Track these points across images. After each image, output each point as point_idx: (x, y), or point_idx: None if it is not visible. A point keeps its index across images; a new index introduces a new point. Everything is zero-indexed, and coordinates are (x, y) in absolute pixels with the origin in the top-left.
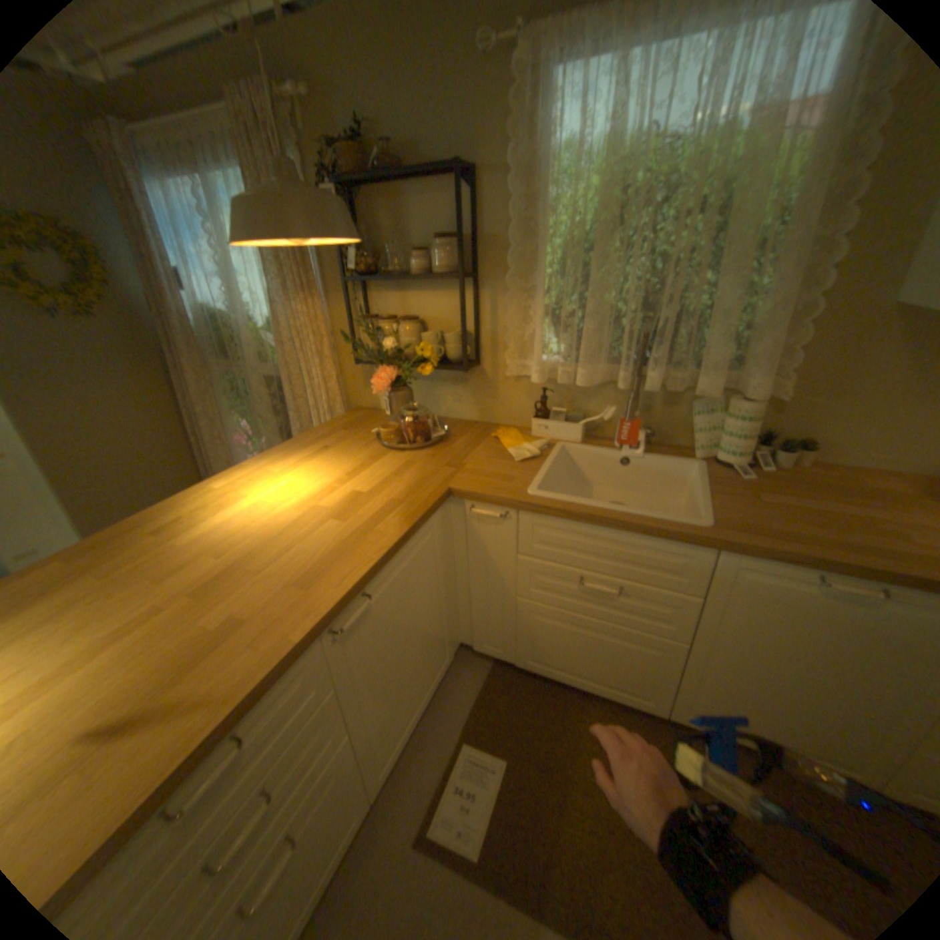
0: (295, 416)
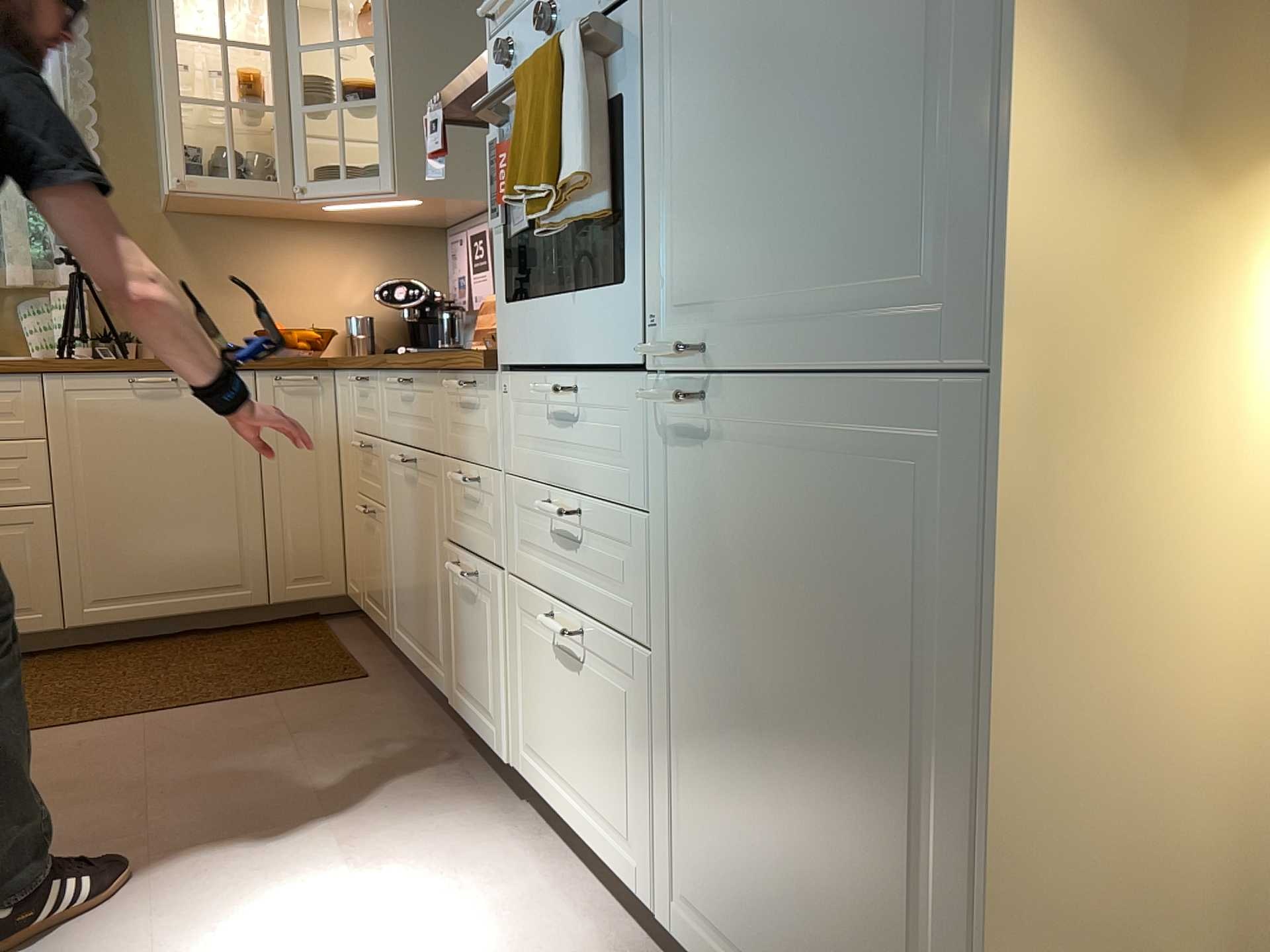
0: None
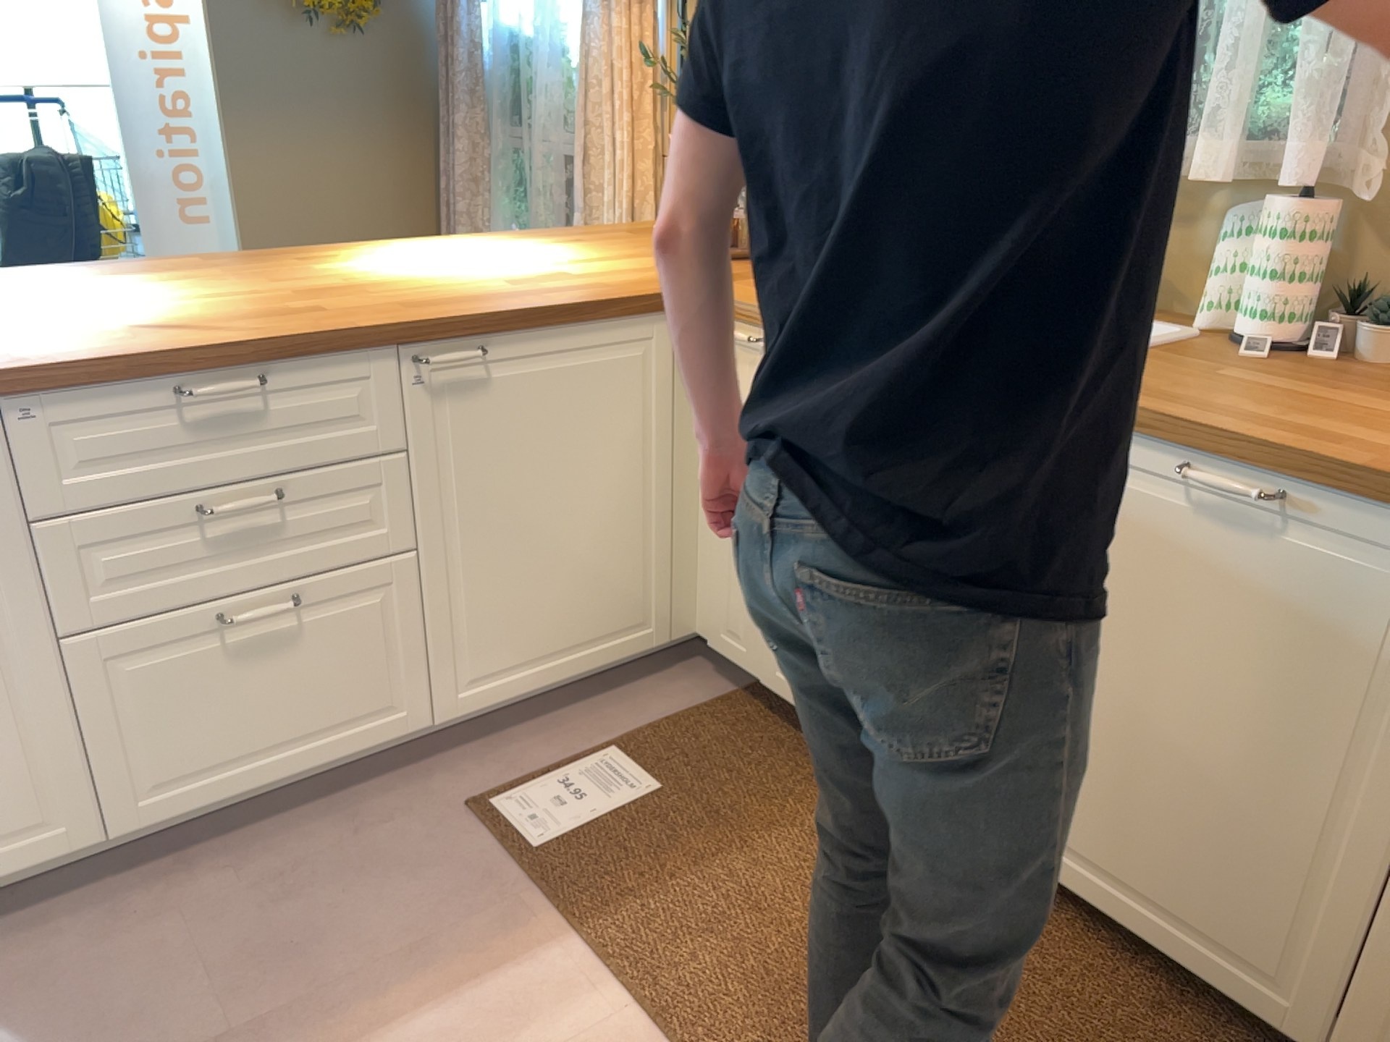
0: (580, 220)
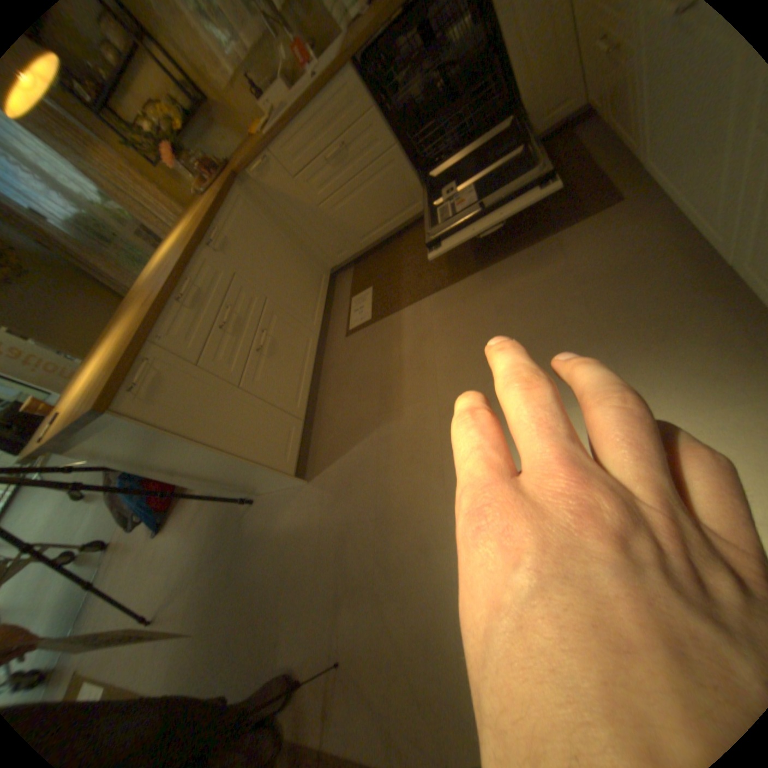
0: None
